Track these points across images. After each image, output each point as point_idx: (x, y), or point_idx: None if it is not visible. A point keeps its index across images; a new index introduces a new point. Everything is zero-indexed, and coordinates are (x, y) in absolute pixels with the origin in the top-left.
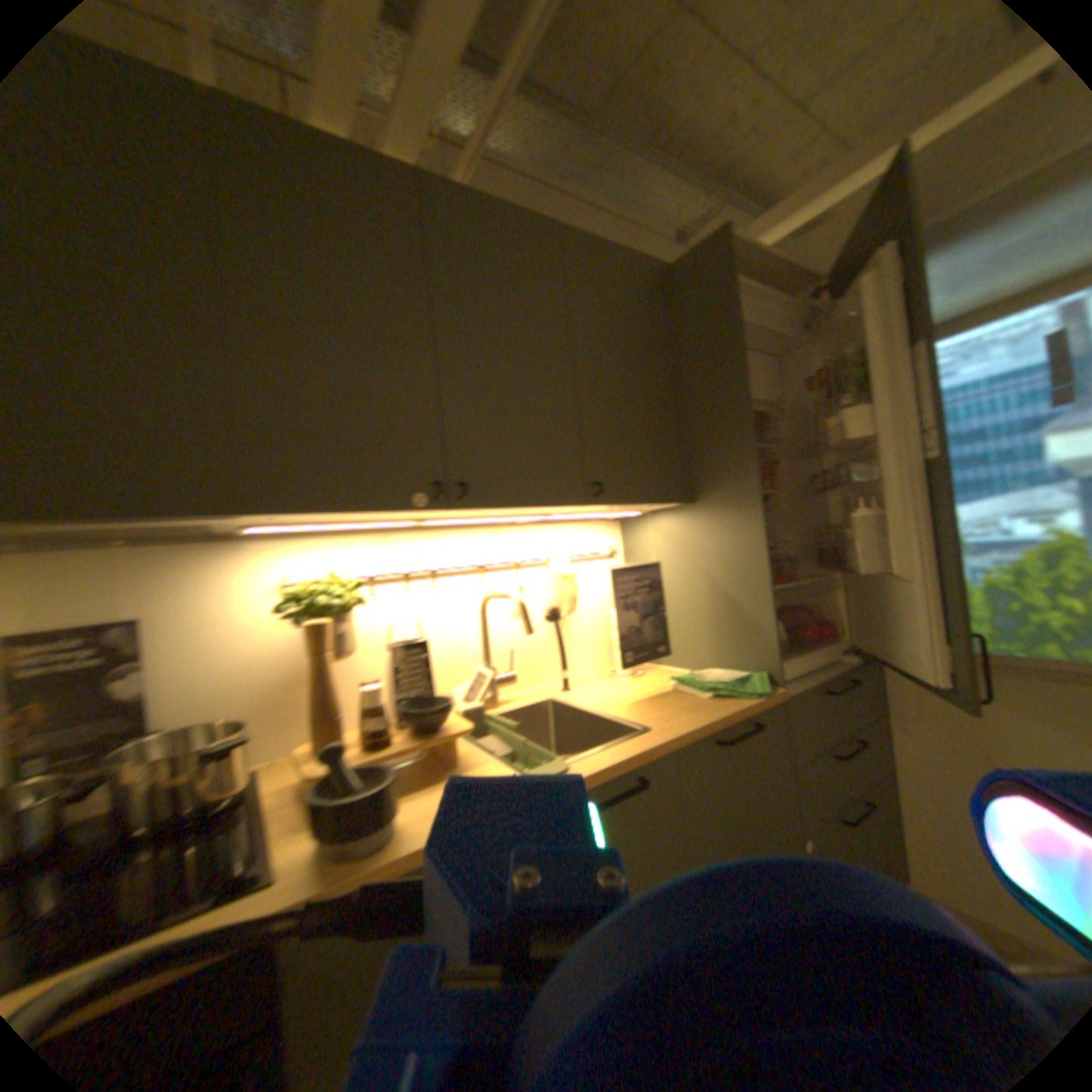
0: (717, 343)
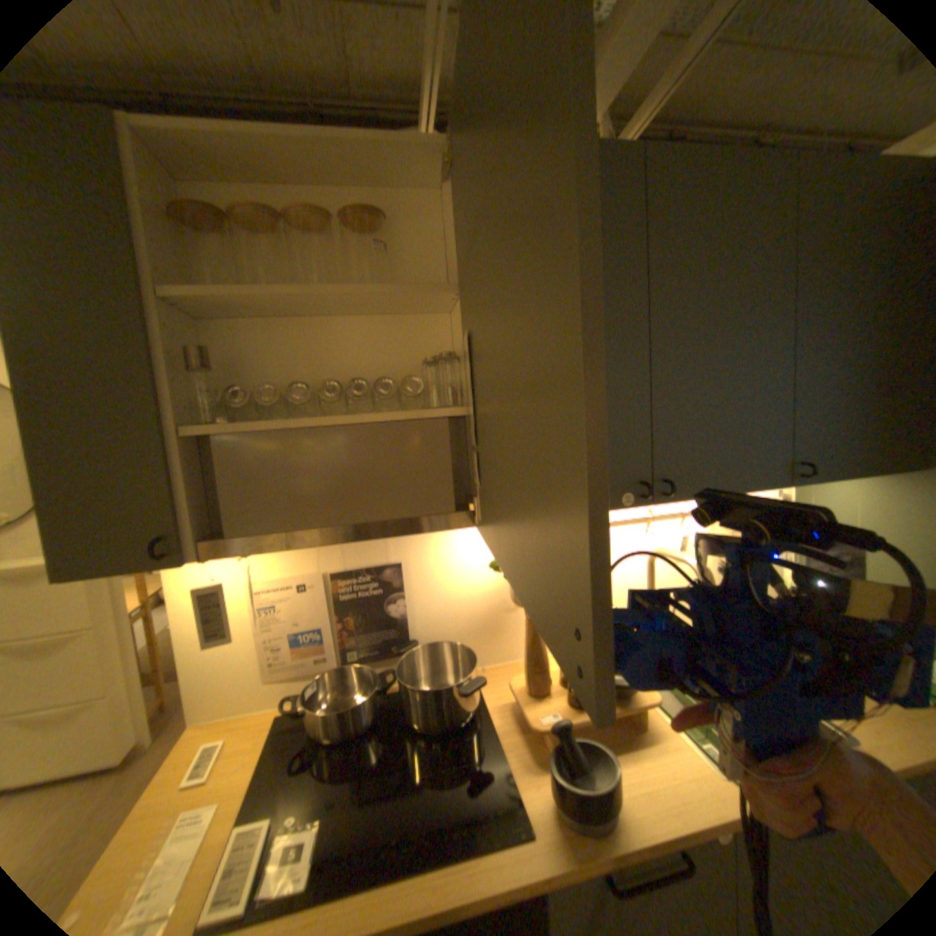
0: None
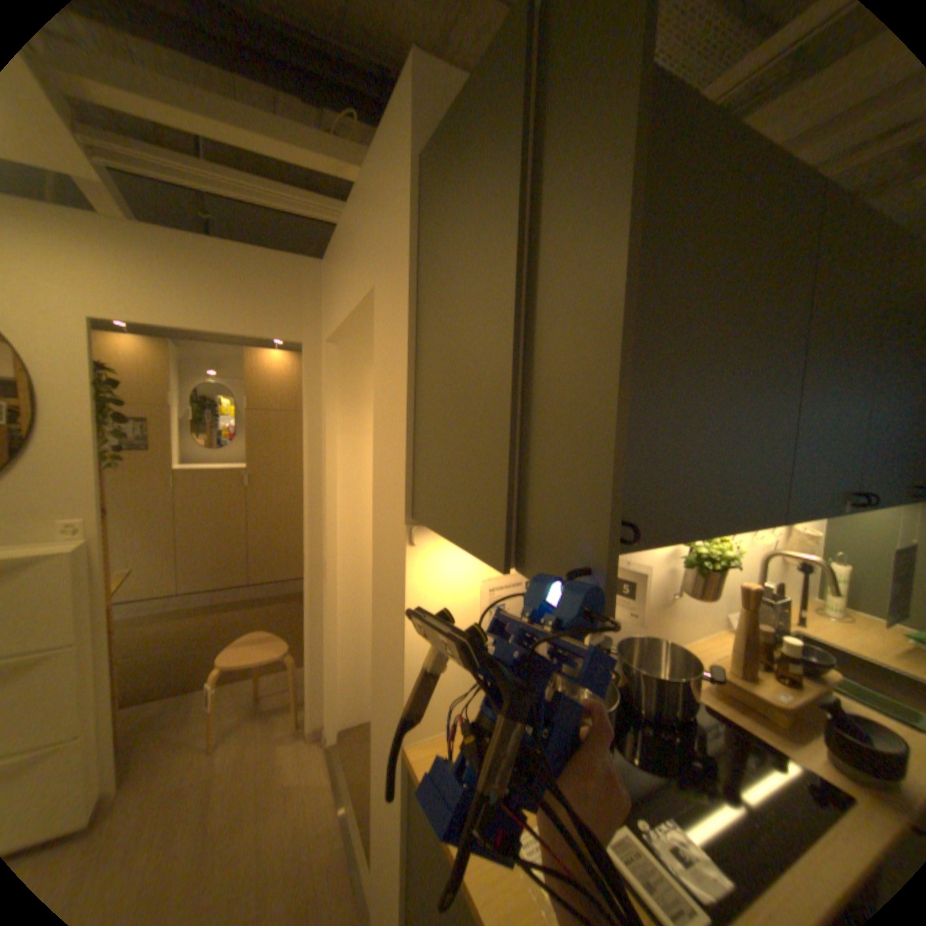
0: None
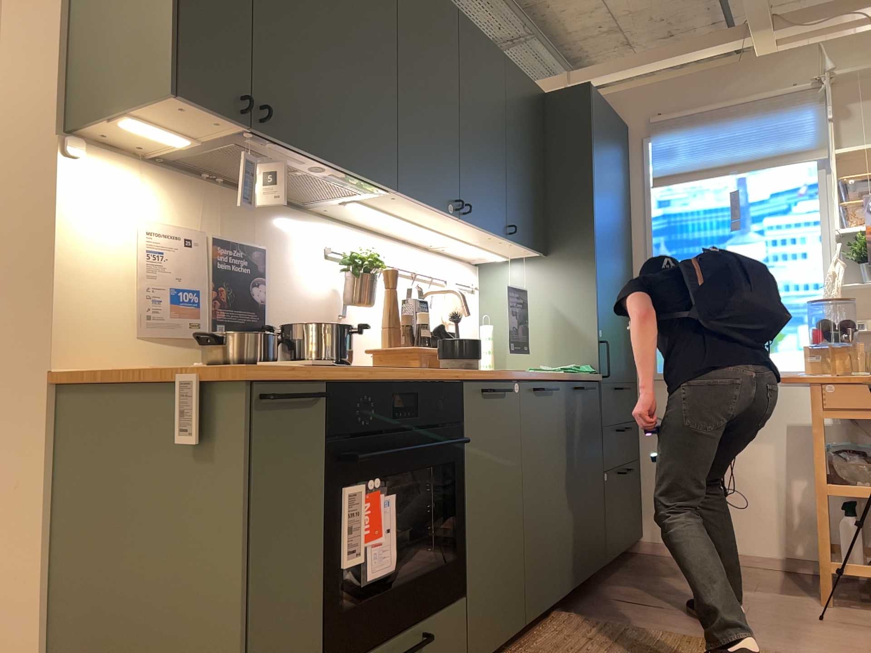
0: (576, 155)
